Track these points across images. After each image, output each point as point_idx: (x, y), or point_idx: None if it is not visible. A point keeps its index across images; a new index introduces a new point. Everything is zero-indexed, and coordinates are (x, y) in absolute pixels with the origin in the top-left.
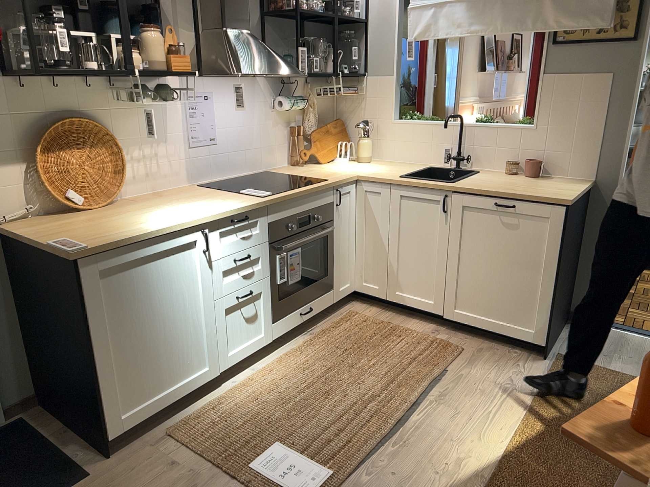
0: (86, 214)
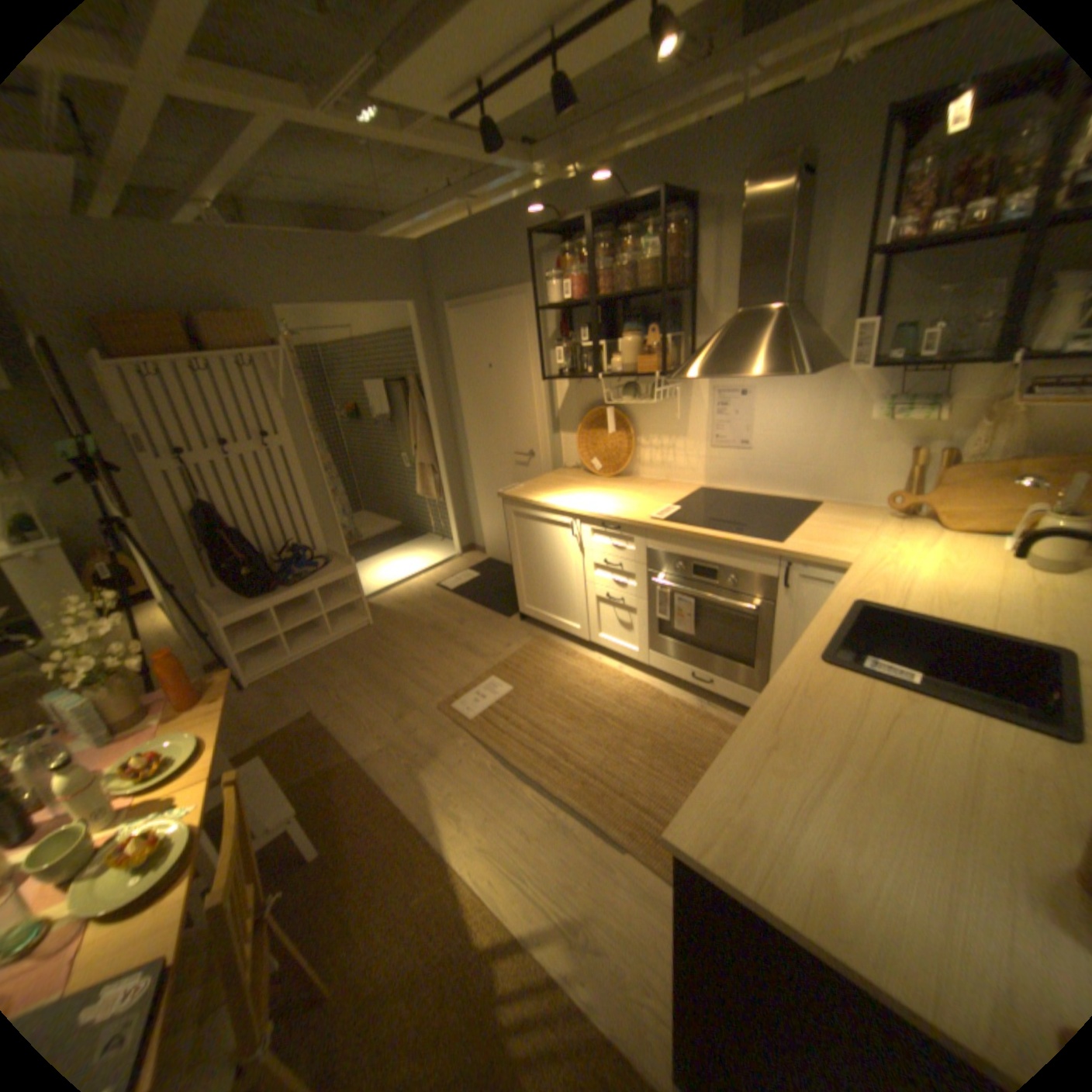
0: (590, 477)
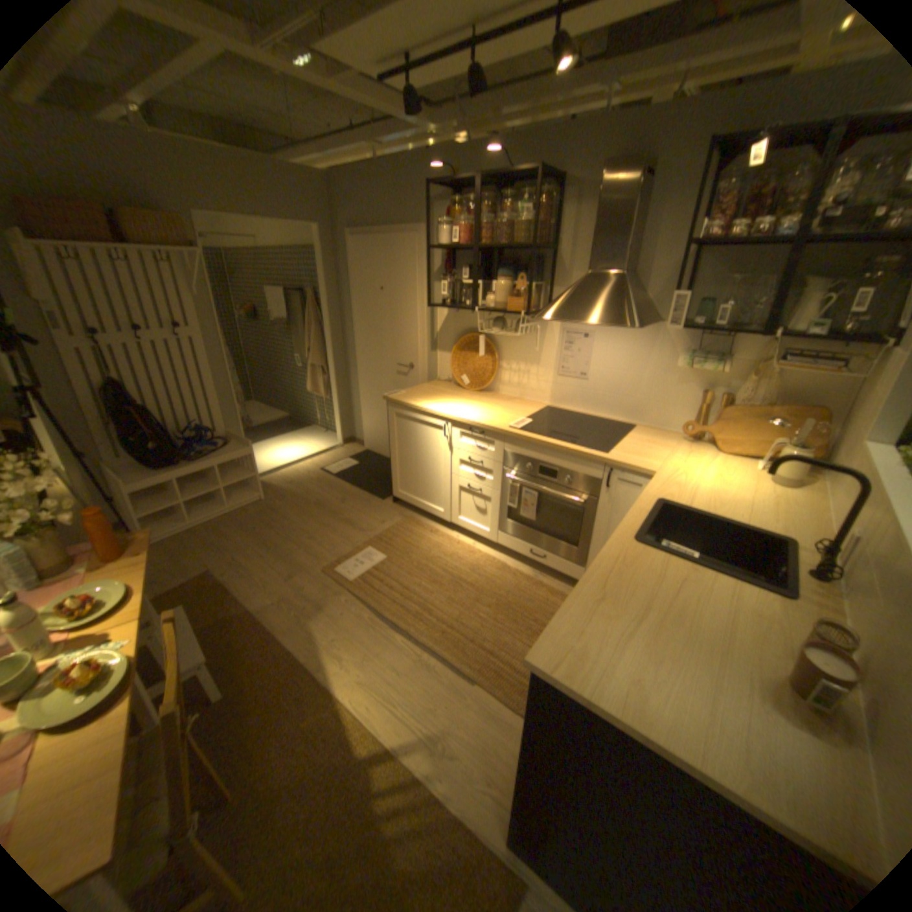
0: (459, 390)
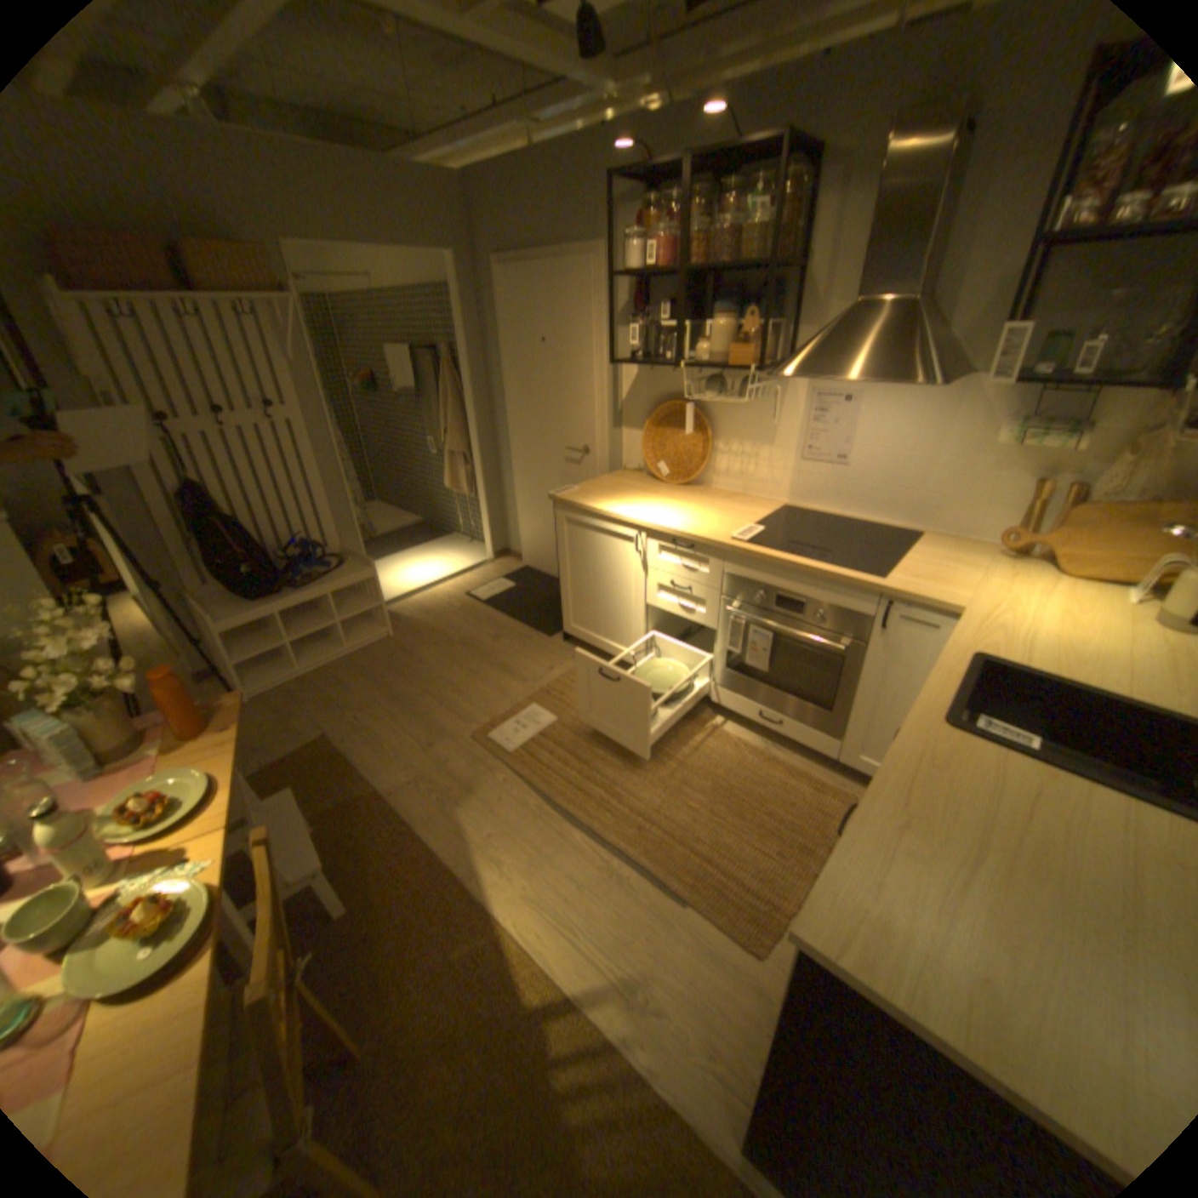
0: (654, 484)
